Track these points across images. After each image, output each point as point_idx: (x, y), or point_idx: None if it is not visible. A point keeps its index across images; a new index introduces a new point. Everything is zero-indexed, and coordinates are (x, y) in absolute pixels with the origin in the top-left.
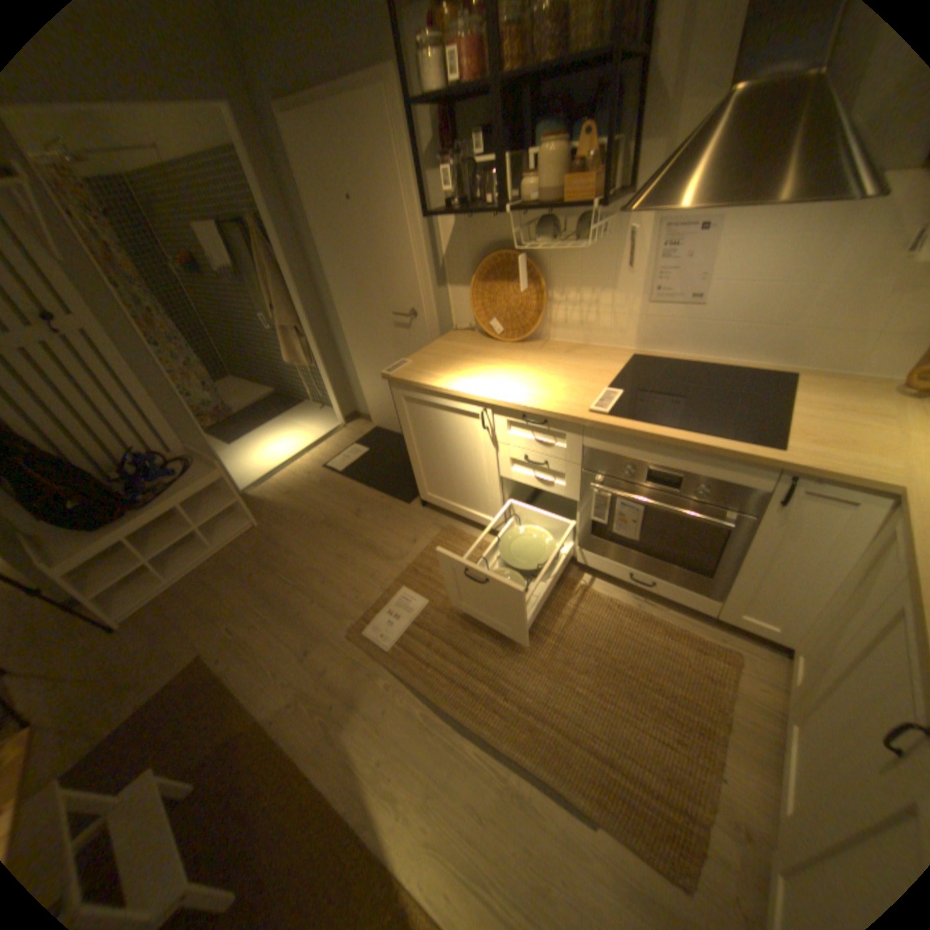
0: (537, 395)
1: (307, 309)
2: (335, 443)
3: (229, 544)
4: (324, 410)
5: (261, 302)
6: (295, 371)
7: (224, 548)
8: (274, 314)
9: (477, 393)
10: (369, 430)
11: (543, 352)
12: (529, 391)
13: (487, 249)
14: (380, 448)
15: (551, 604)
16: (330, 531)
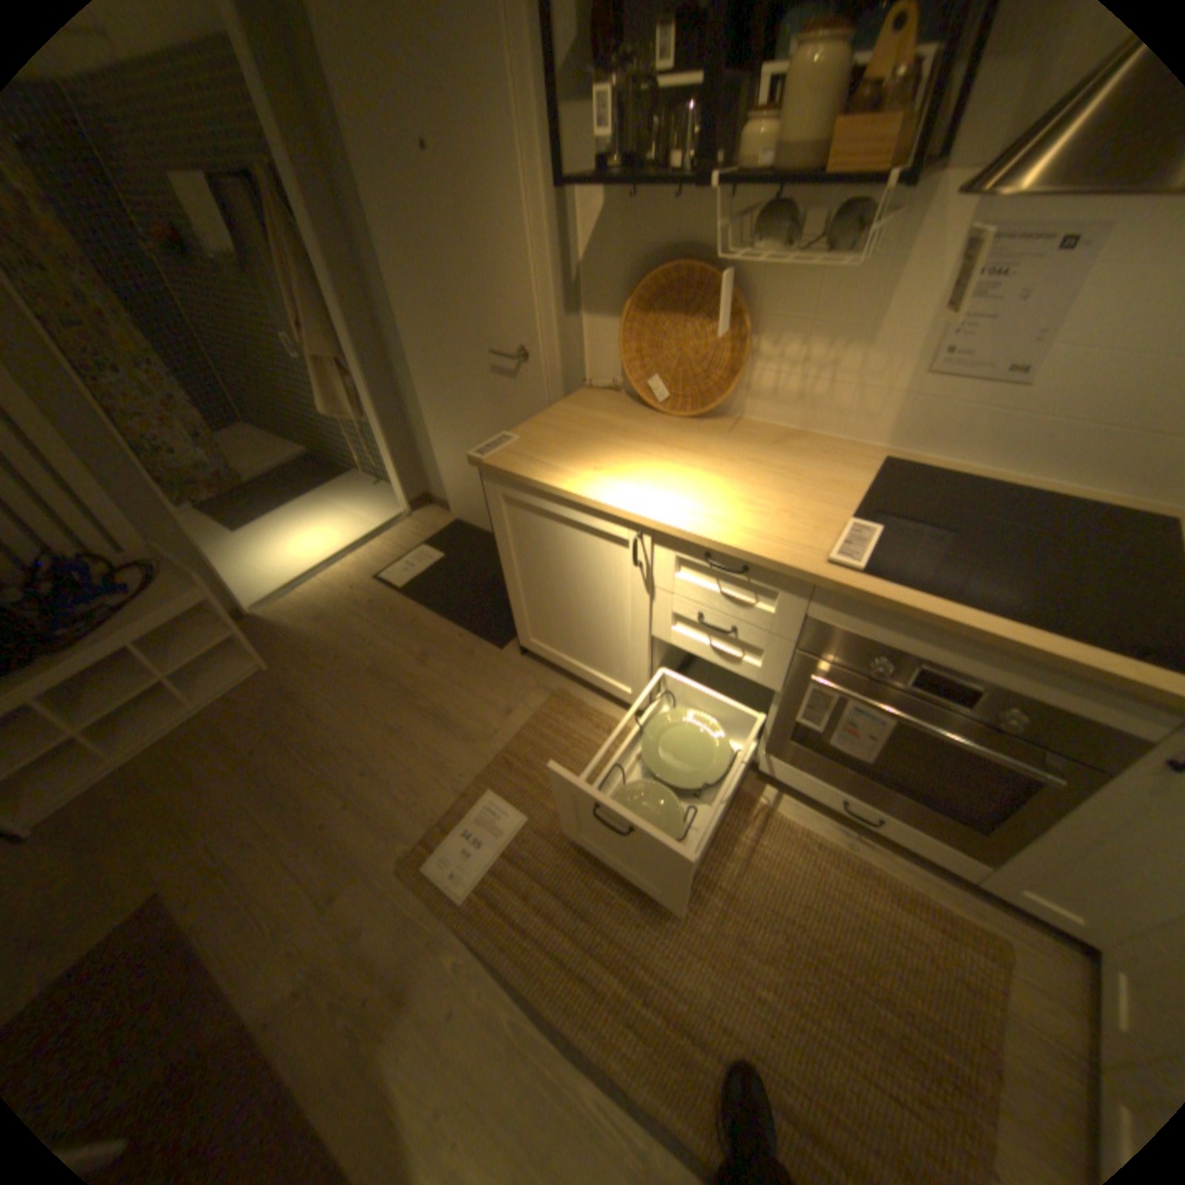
0: (735, 521)
1: (355, 331)
2: (393, 539)
3: (219, 697)
4: (380, 486)
5: (281, 312)
6: (336, 424)
7: (211, 703)
8: (302, 333)
9: (631, 507)
10: (445, 523)
11: (736, 439)
12: (720, 511)
13: (657, 253)
14: (460, 554)
15: (718, 837)
16: (379, 686)
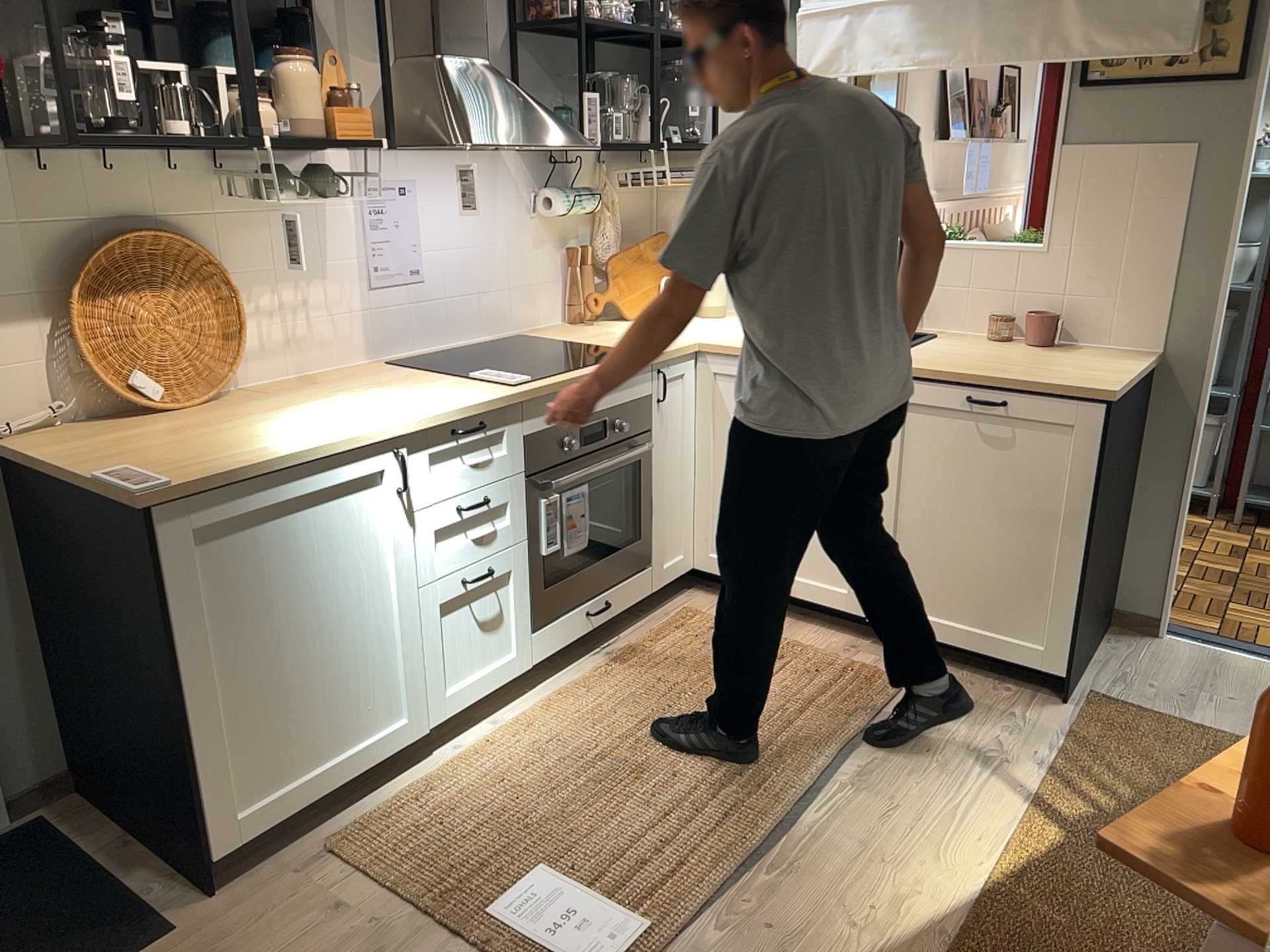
0: (440, 401)
1: None
2: None
3: None
4: None
5: None
6: None
7: None
8: None
9: (382, 427)
10: None
11: (289, 394)
12: (421, 404)
13: (83, 236)
14: None
15: (592, 719)
16: None
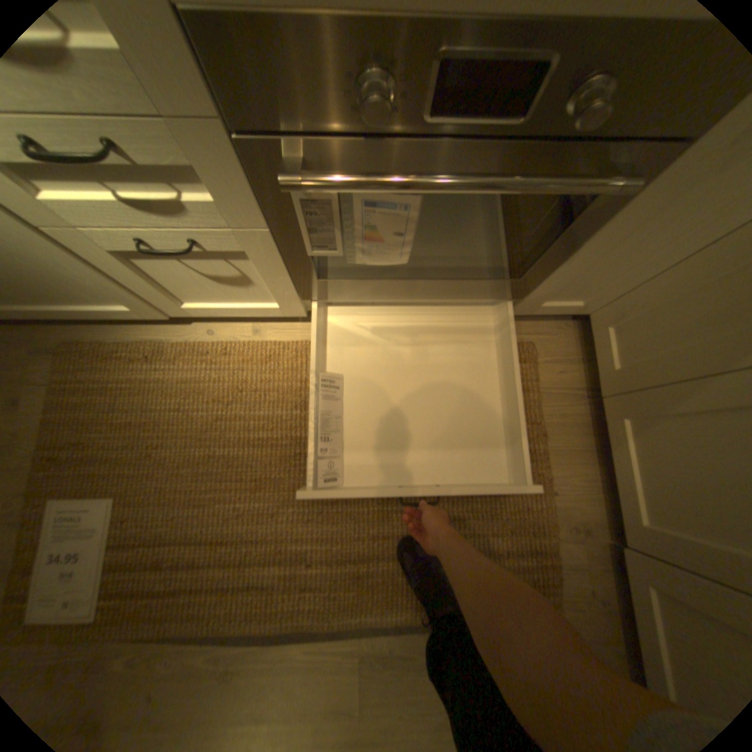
0: None
1: None
2: None
3: None
4: None
5: None
6: None
7: None
8: None
9: None
10: None
11: None
12: None
13: None
14: None
15: (302, 395)
16: None
